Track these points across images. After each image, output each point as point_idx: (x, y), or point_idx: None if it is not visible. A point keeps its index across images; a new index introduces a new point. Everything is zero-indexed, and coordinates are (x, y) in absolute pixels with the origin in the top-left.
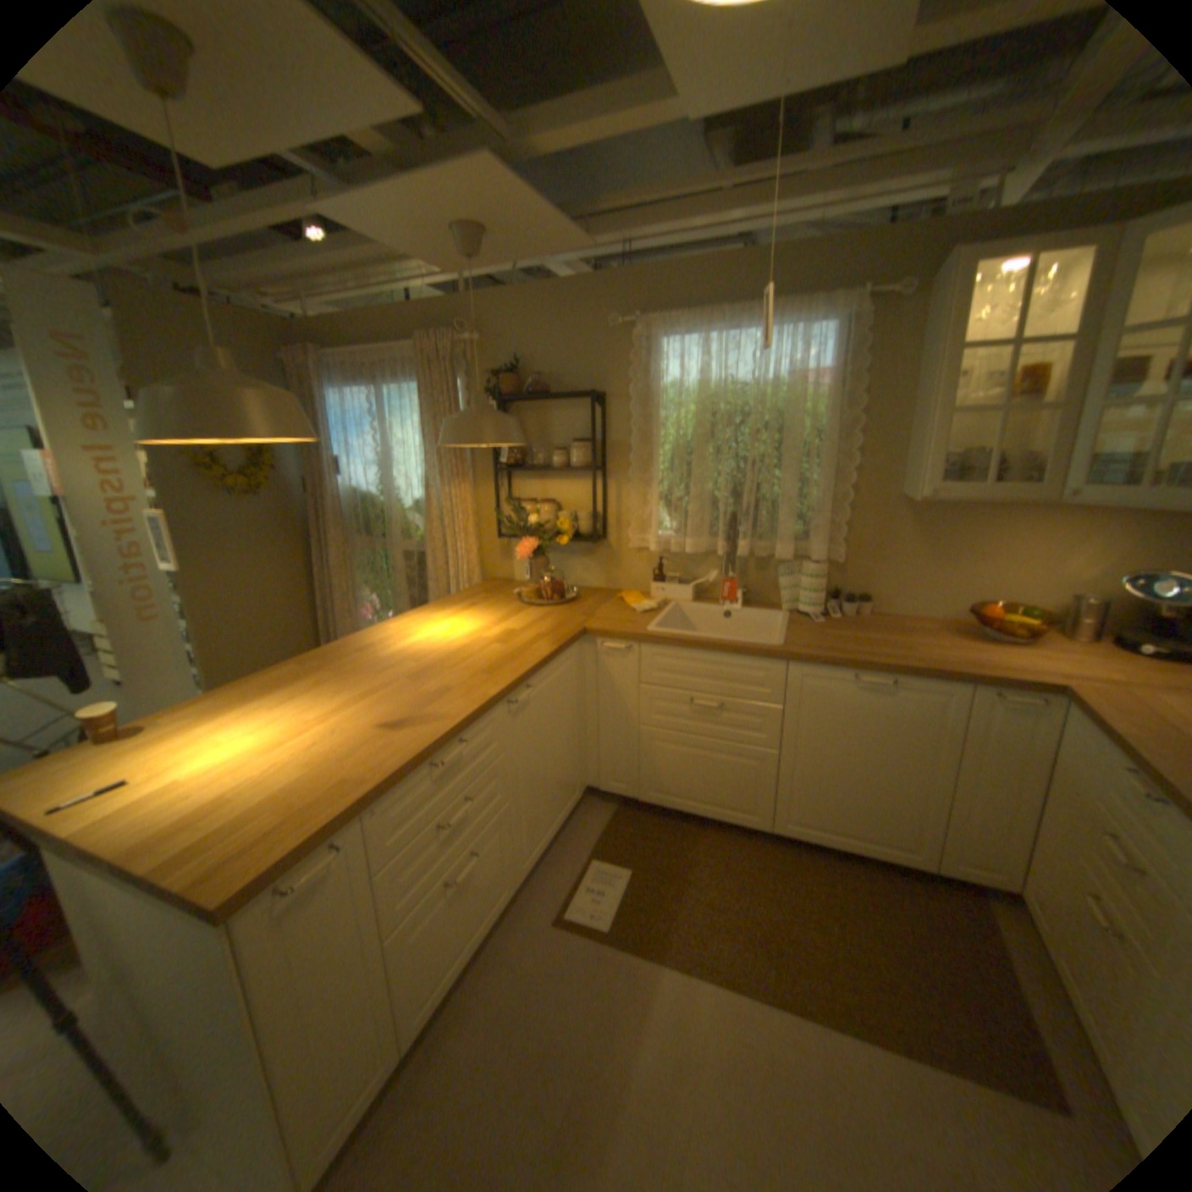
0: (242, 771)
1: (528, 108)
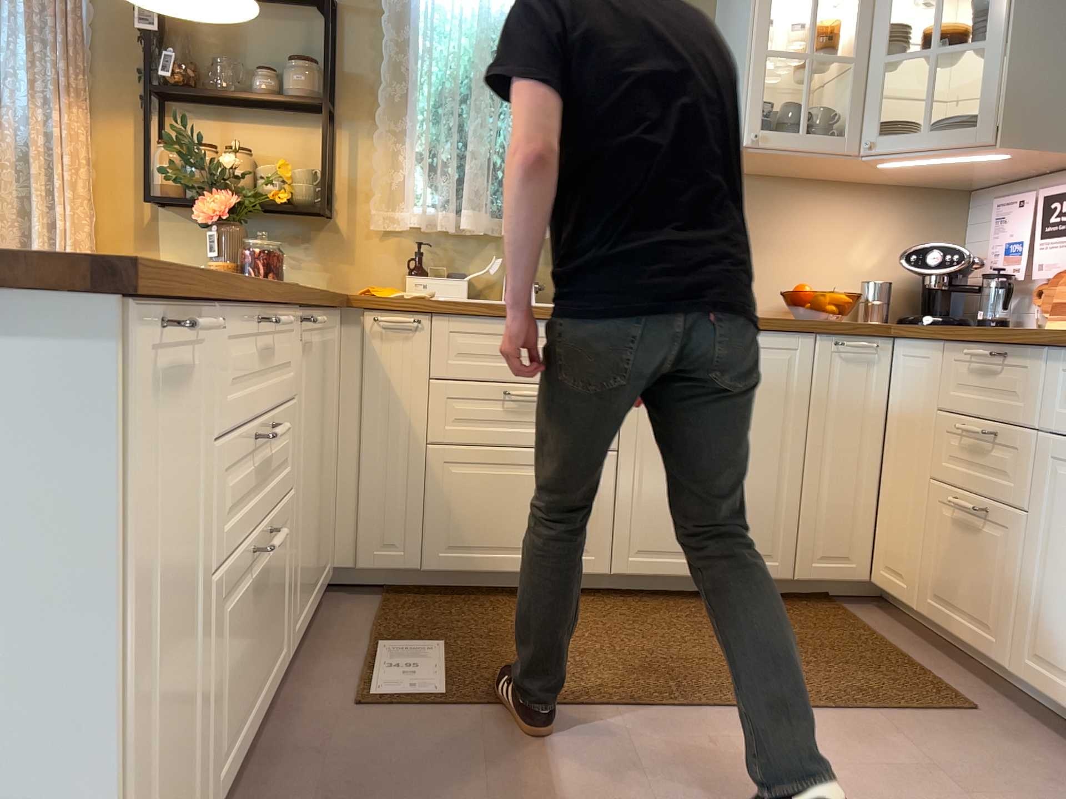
0: None
1: None
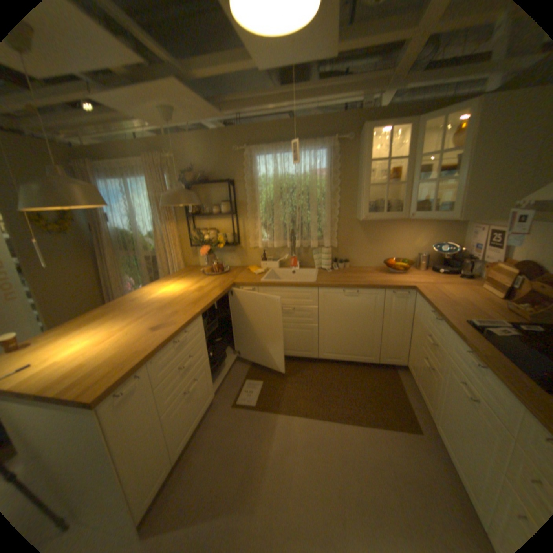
0: (87, 354)
1: (189, 60)
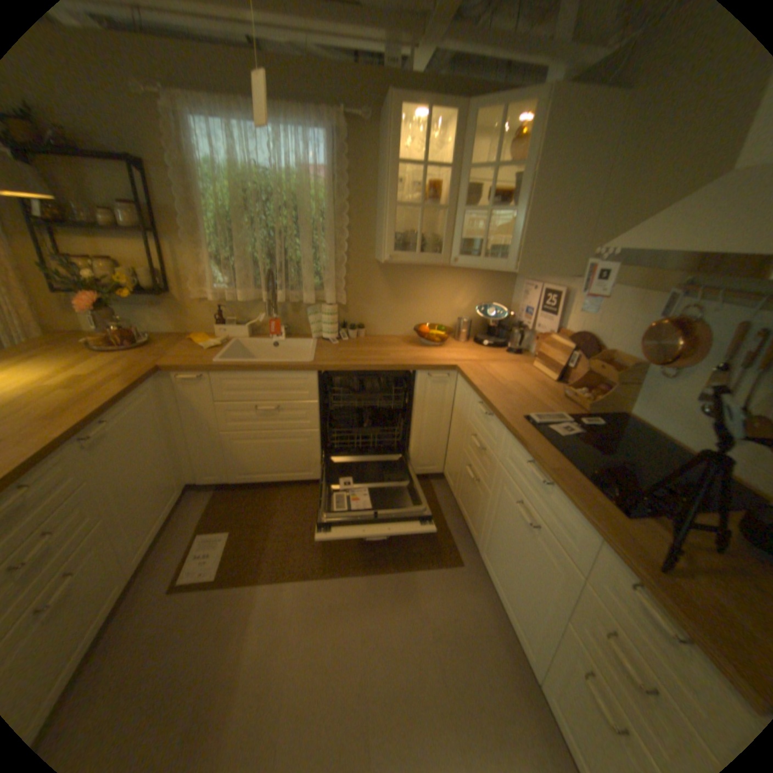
0: None
1: None
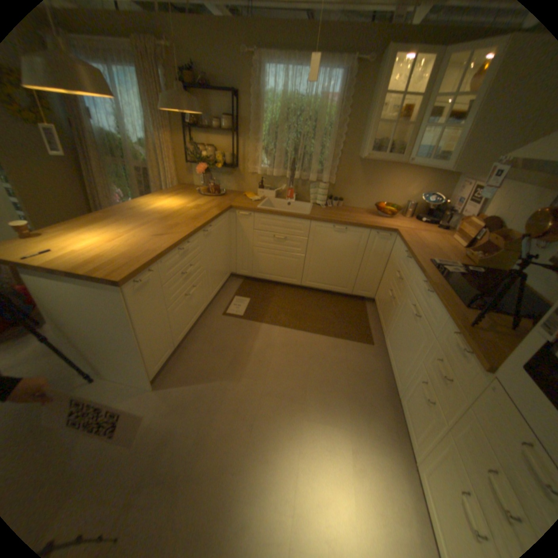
0: (102, 247)
1: None
